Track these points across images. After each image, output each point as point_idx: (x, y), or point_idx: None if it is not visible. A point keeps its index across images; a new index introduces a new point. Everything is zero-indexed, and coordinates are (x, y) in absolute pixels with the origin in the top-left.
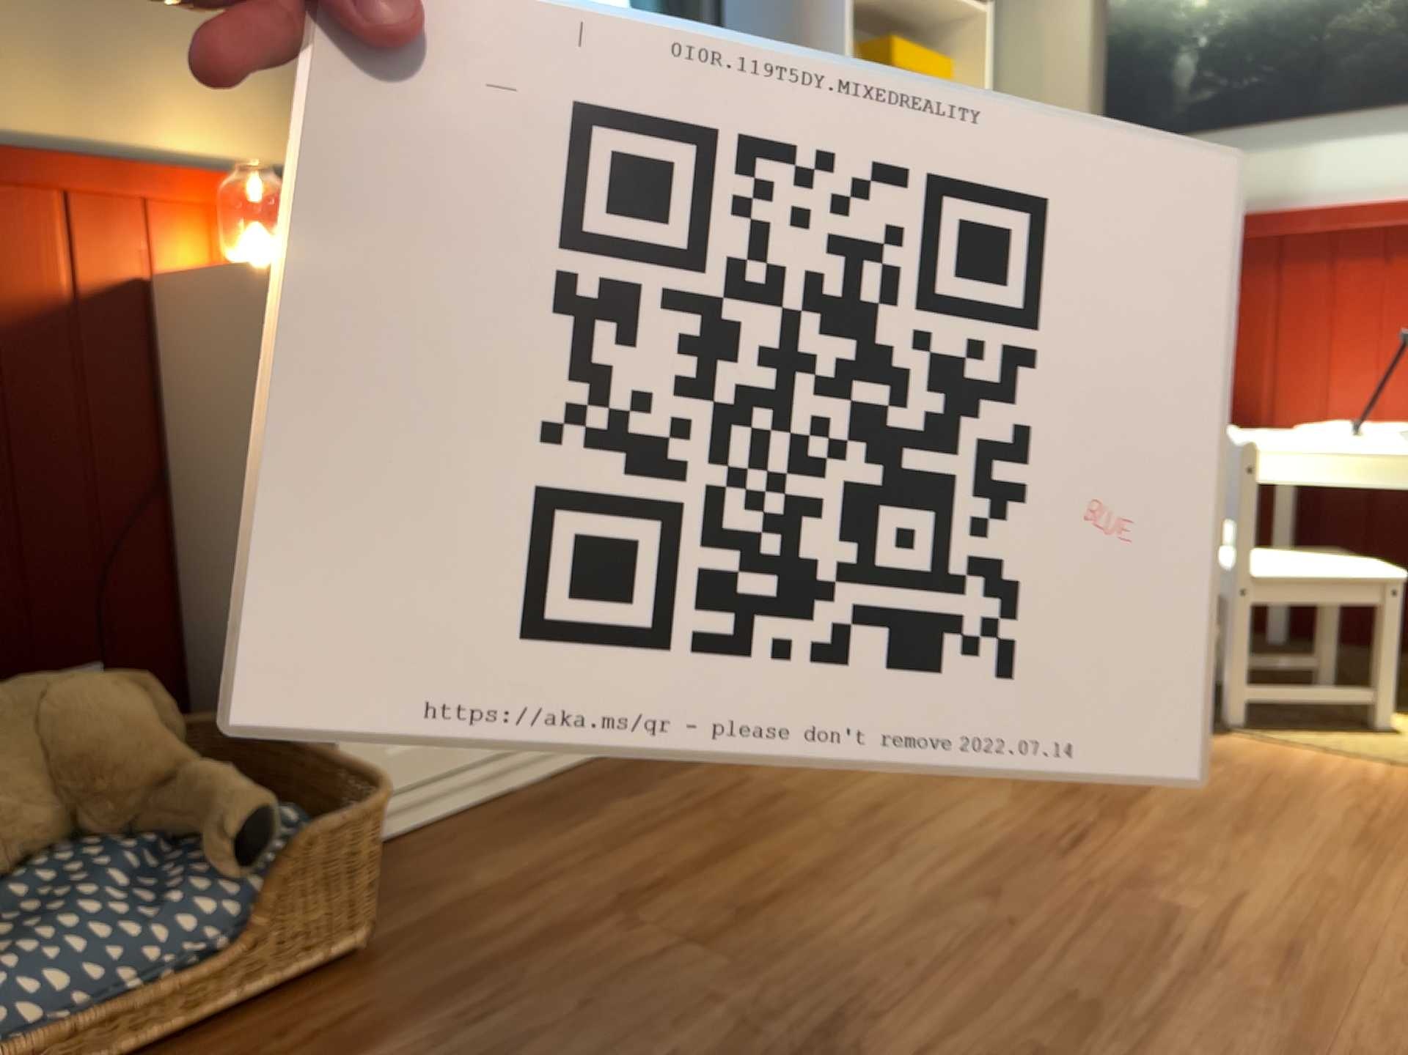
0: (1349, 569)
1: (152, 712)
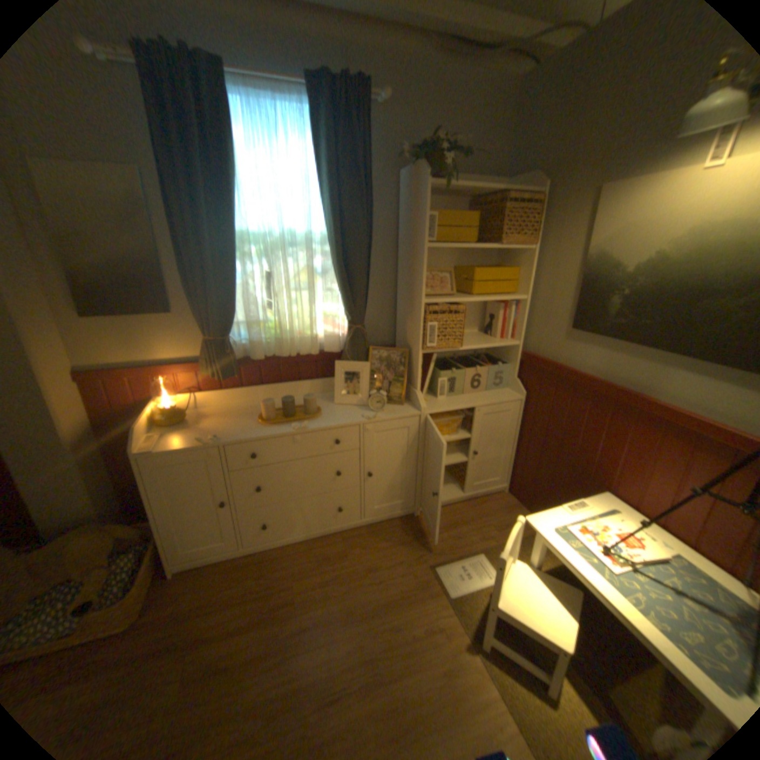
0: (552, 628)
1: (105, 543)
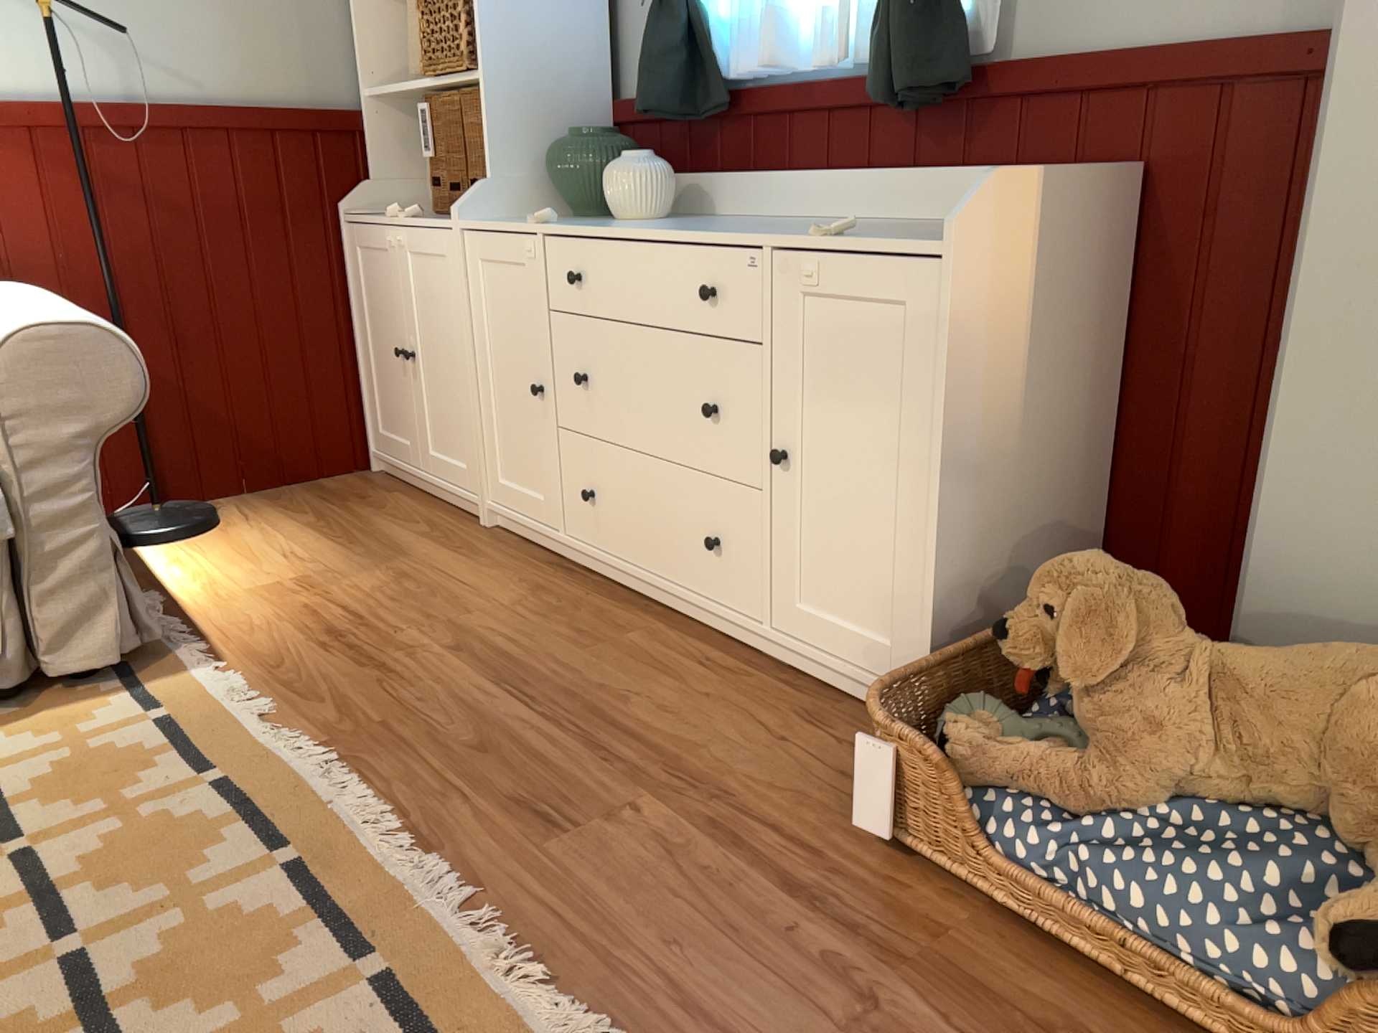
0: None
1: None
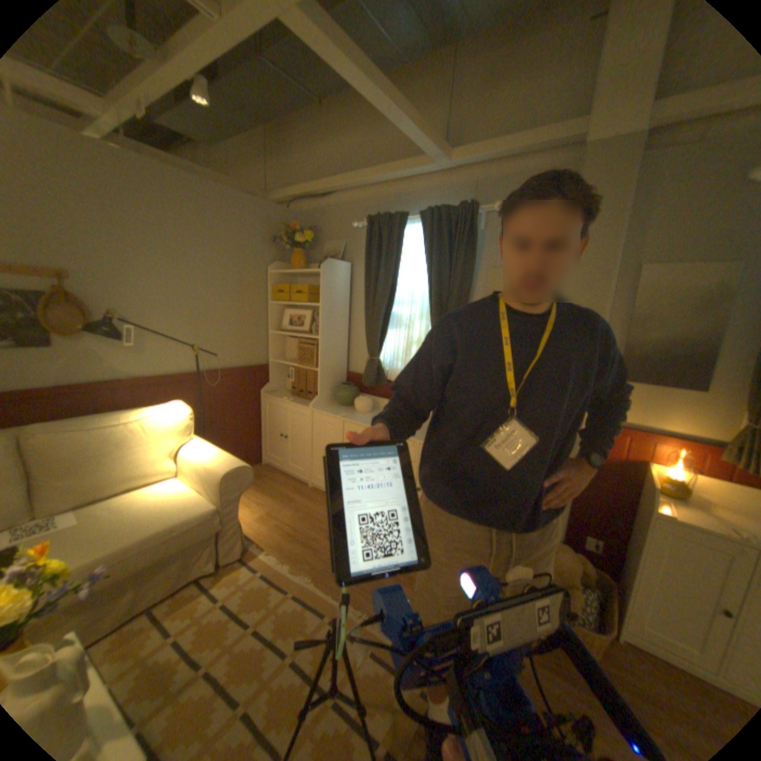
0: None
1: (581, 571)
